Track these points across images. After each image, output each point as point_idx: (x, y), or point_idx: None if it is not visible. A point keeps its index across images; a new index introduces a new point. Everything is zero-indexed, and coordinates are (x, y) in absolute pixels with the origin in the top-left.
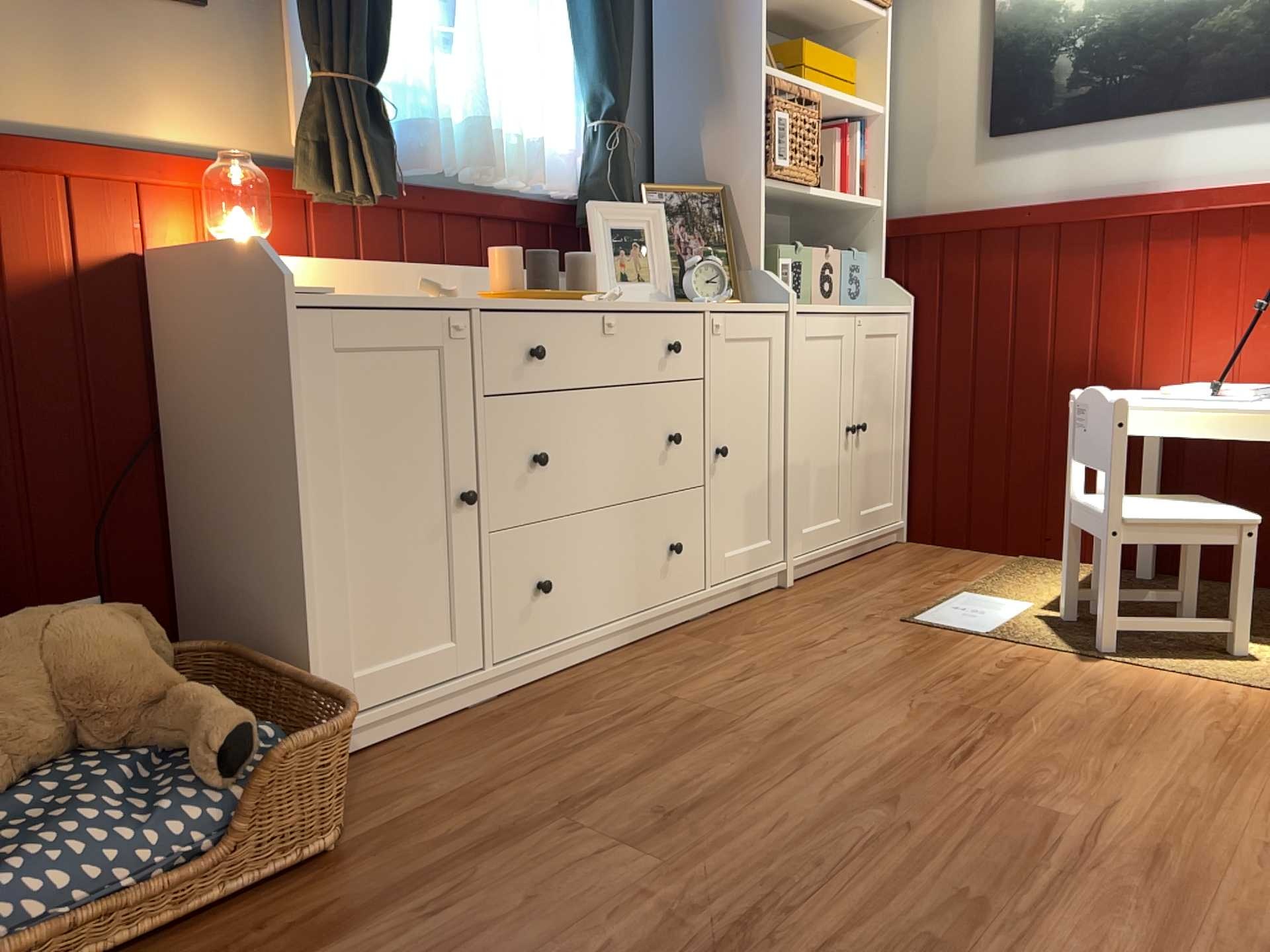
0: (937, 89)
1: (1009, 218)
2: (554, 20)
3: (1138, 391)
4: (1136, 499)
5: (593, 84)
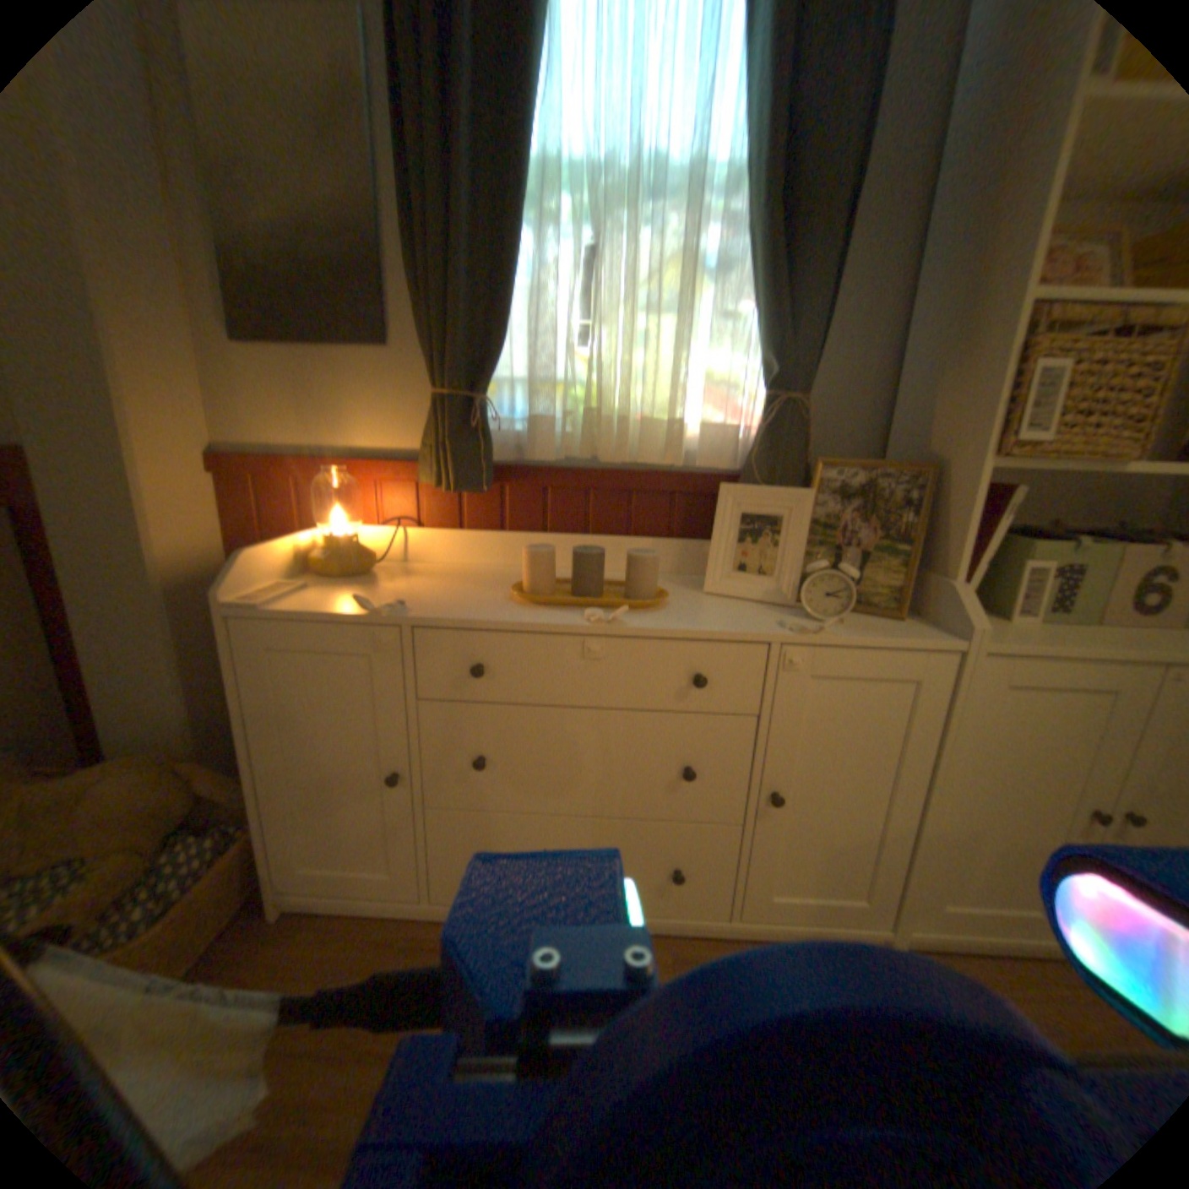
0: None
1: None
2: (741, 282)
3: None
4: None
5: (766, 350)
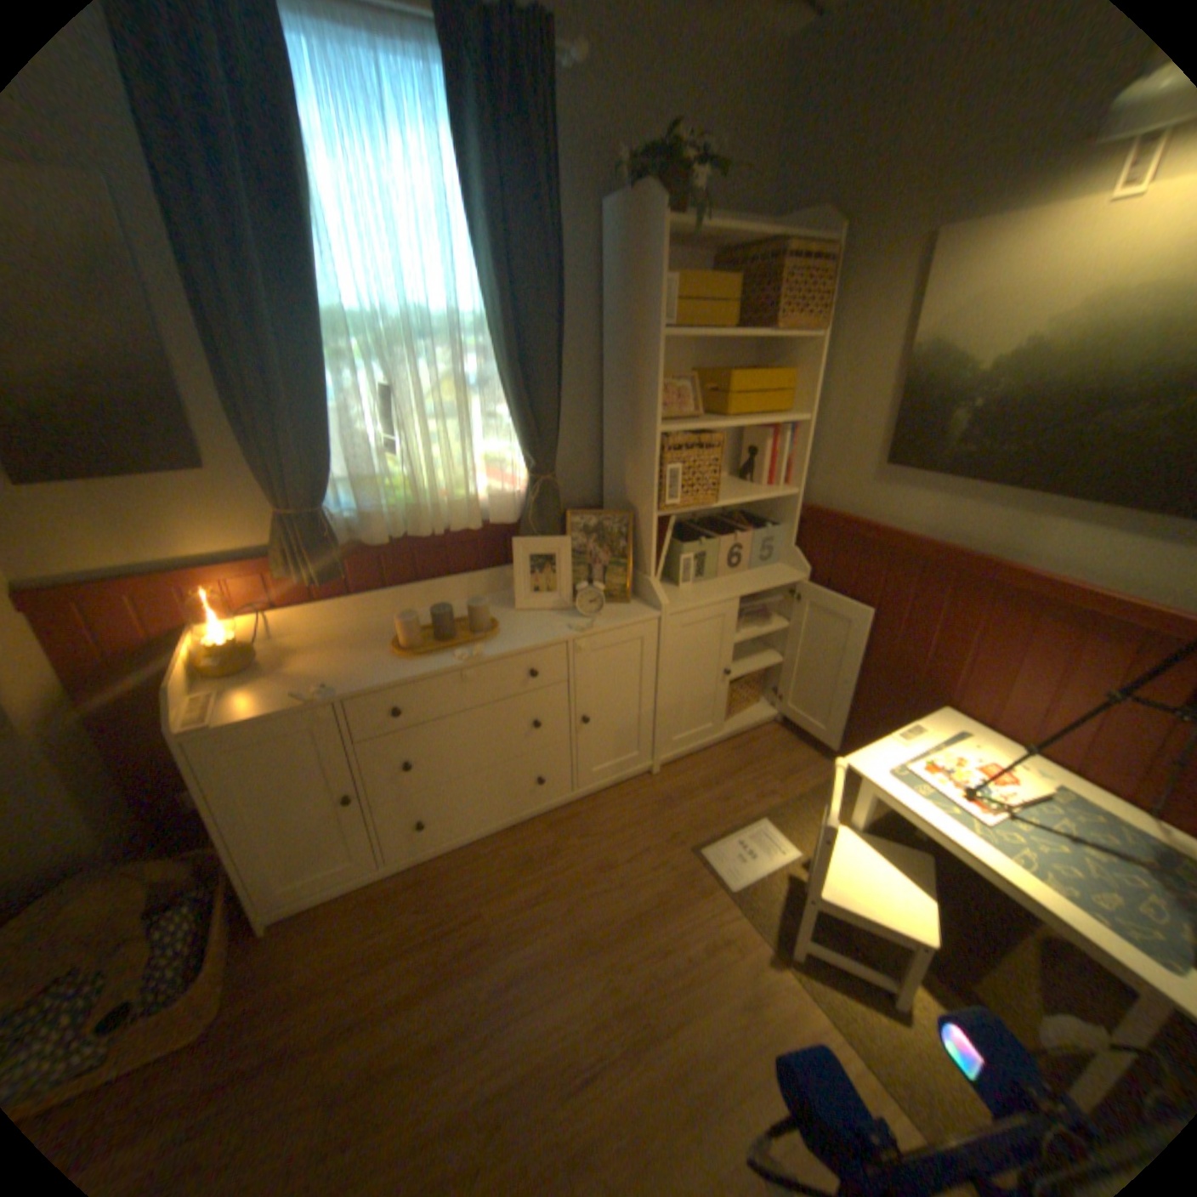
0: (858, 407)
1: (888, 538)
2: (496, 397)
3: (955, 716)
4: (872, 853)
5: (522, 447)
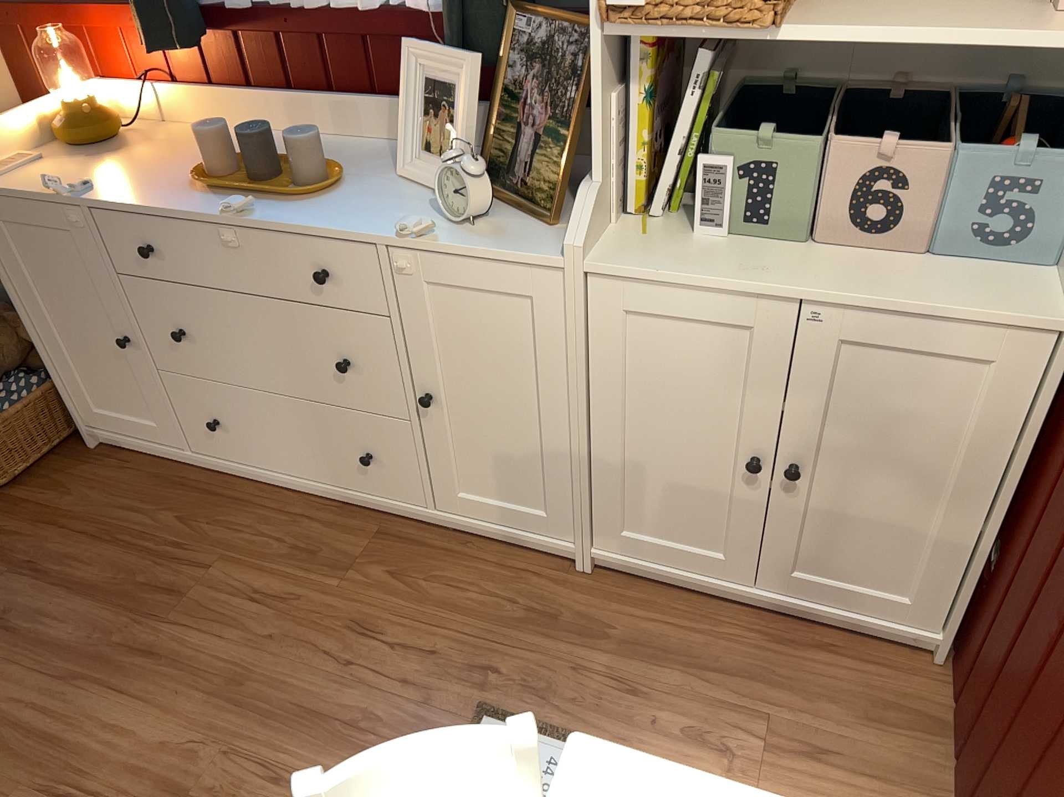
0: None
1: None
2: None
3: None
4: None
5: None
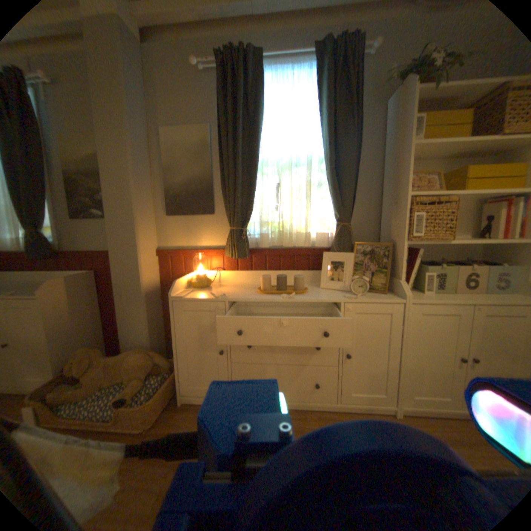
0: None
1: None
2: (325, 189)
3: None
4: None
5: (334, 210)
